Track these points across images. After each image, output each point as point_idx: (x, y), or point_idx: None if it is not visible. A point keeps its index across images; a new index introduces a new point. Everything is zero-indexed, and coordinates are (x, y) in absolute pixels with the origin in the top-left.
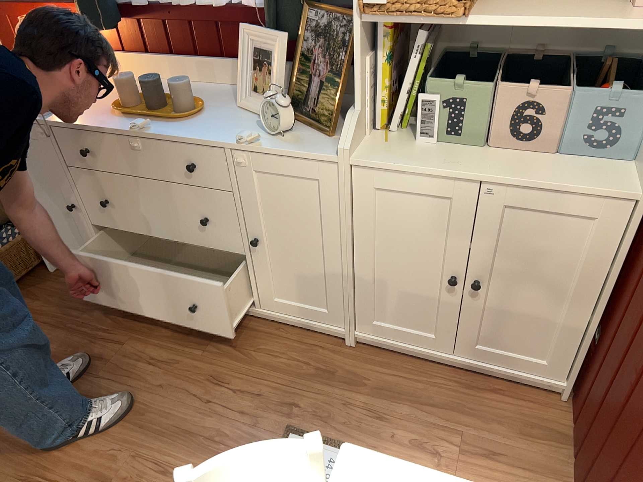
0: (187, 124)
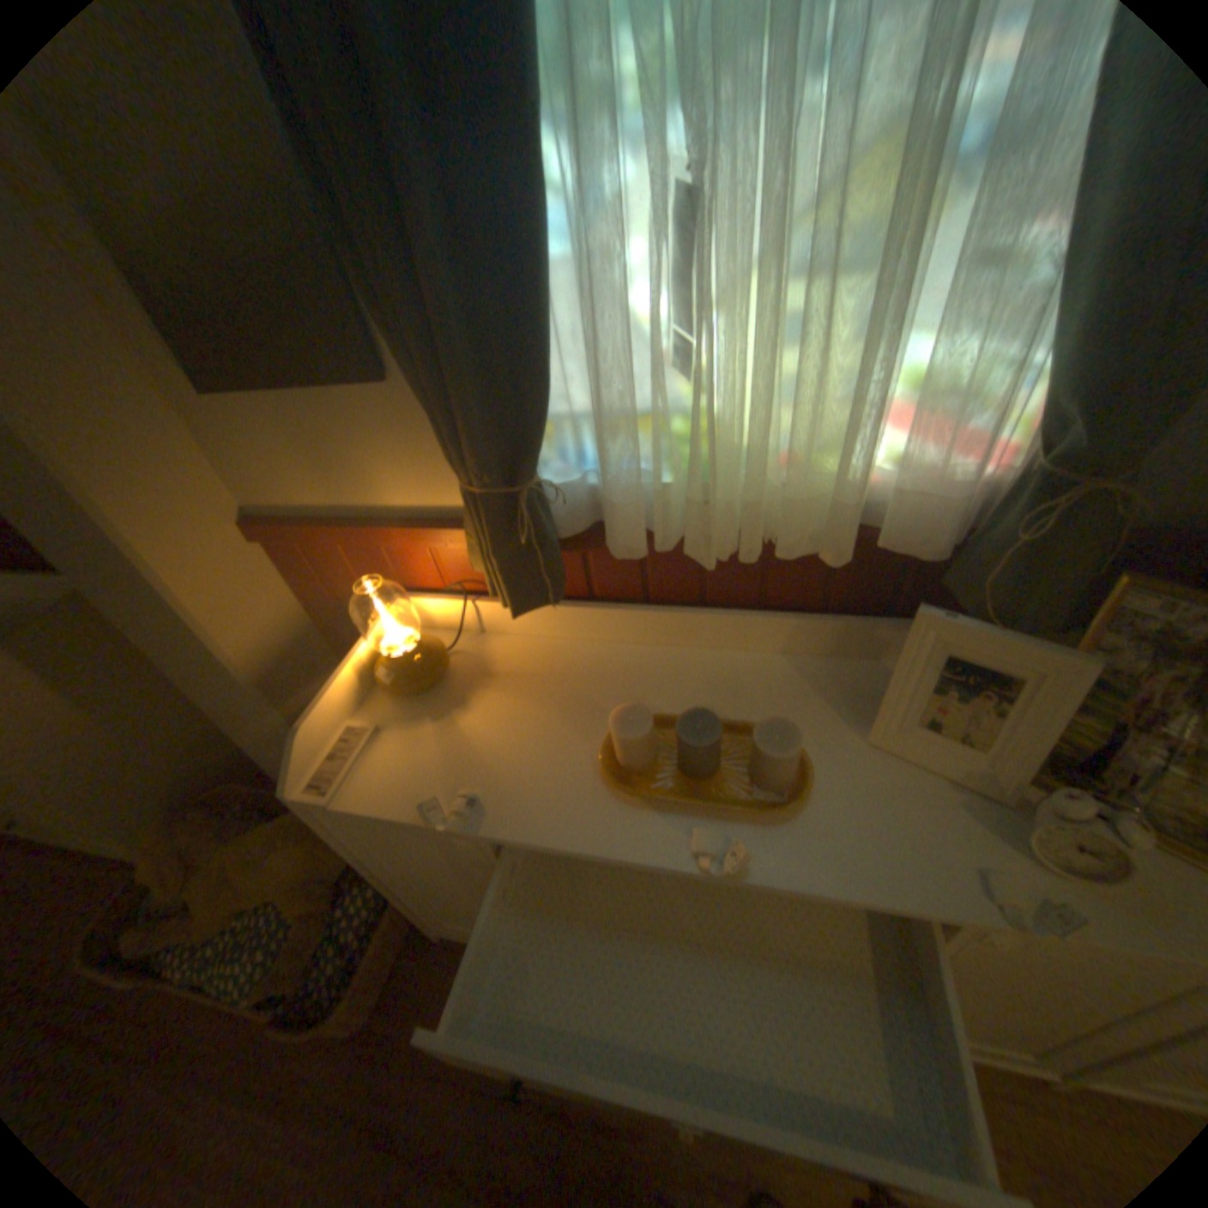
0: (815, 834)
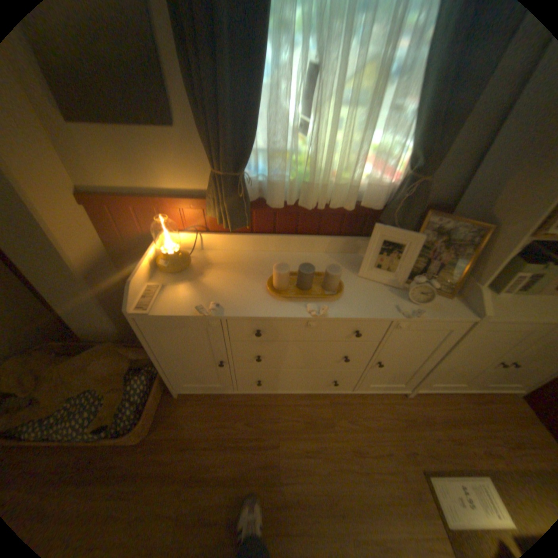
0: (346, 302)
